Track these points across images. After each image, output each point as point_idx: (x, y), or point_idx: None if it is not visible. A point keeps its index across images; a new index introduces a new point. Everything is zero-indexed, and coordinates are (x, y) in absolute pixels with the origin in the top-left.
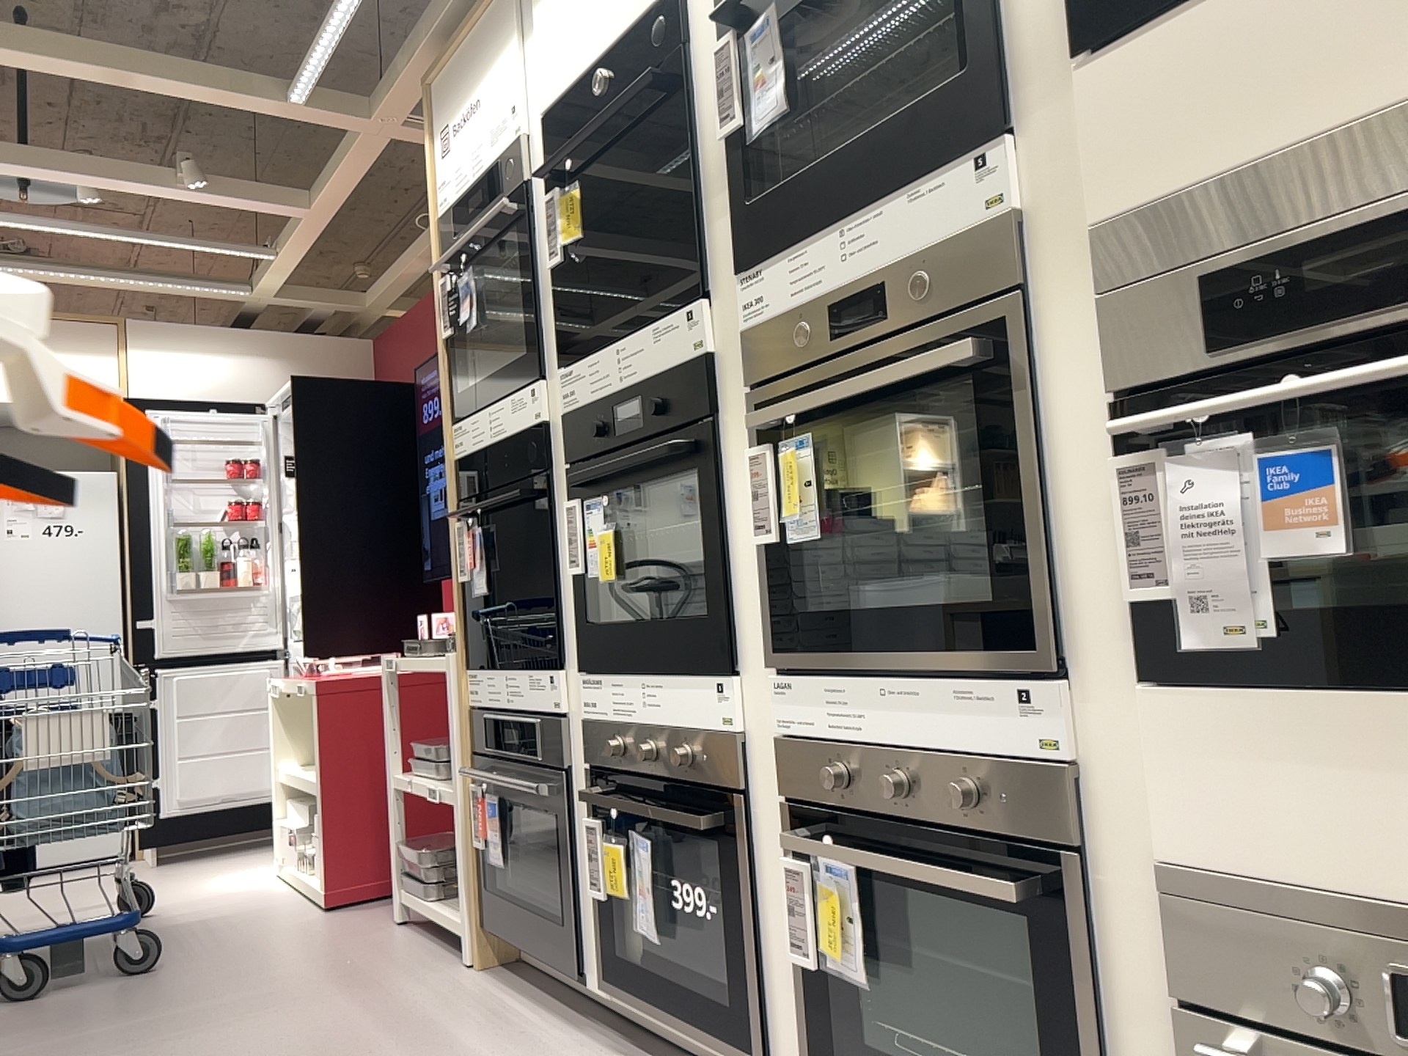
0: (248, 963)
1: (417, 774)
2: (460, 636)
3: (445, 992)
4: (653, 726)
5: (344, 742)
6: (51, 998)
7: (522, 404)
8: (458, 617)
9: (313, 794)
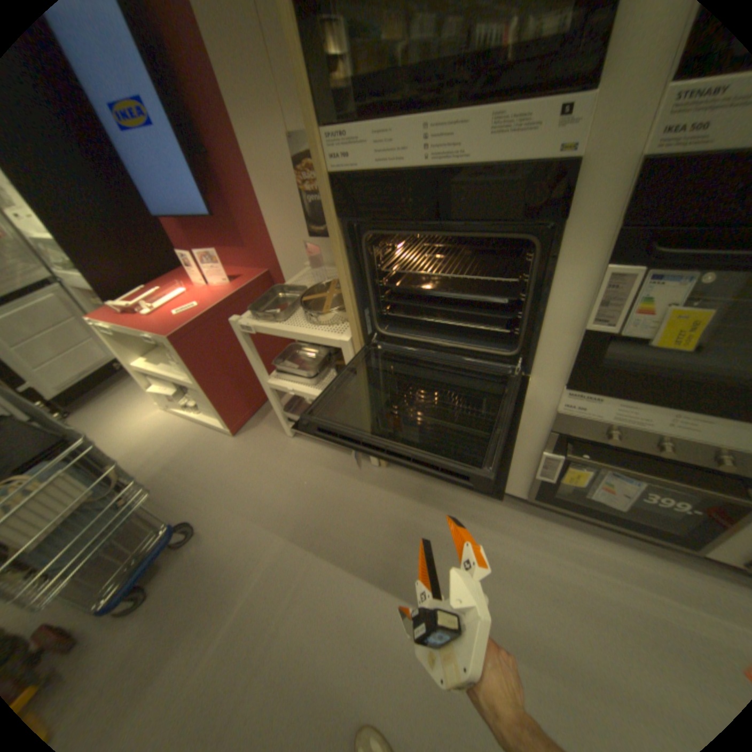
0: (247, 504)
1: (286, 379)
2: (358, 327)
3: (391, 493)
4: (682, 435)
5: (202, 362)
6: (155, 592)
7: (533, 123)
8: (355, 316)
9: (185, 385)
